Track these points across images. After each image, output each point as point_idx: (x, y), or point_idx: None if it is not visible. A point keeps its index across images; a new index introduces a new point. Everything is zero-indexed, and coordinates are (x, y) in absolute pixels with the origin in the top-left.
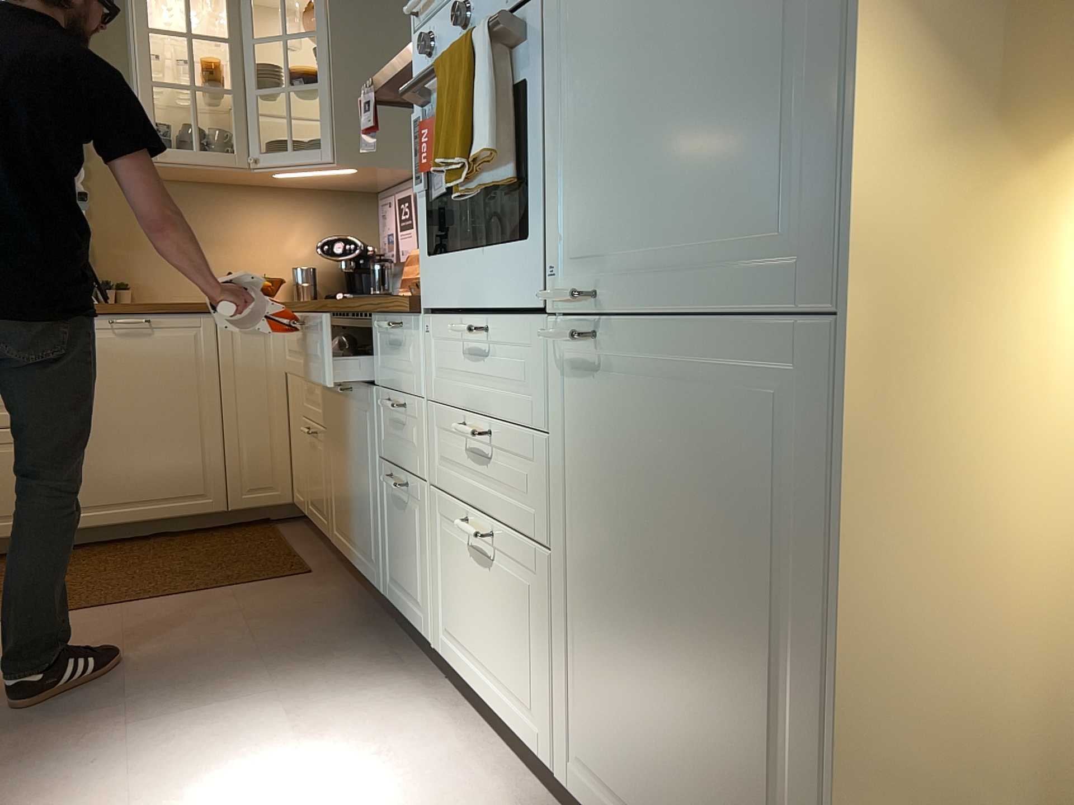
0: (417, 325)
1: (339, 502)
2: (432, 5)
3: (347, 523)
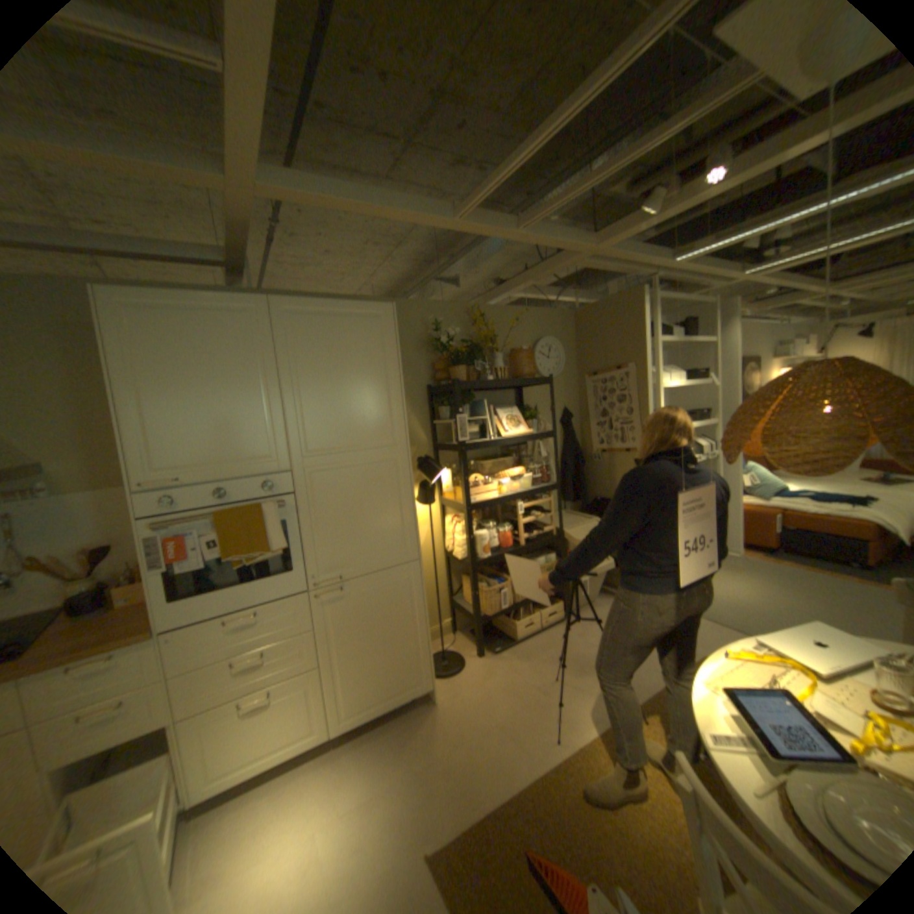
0: (142, 647)
1: None
2: (160, 484)
3: None
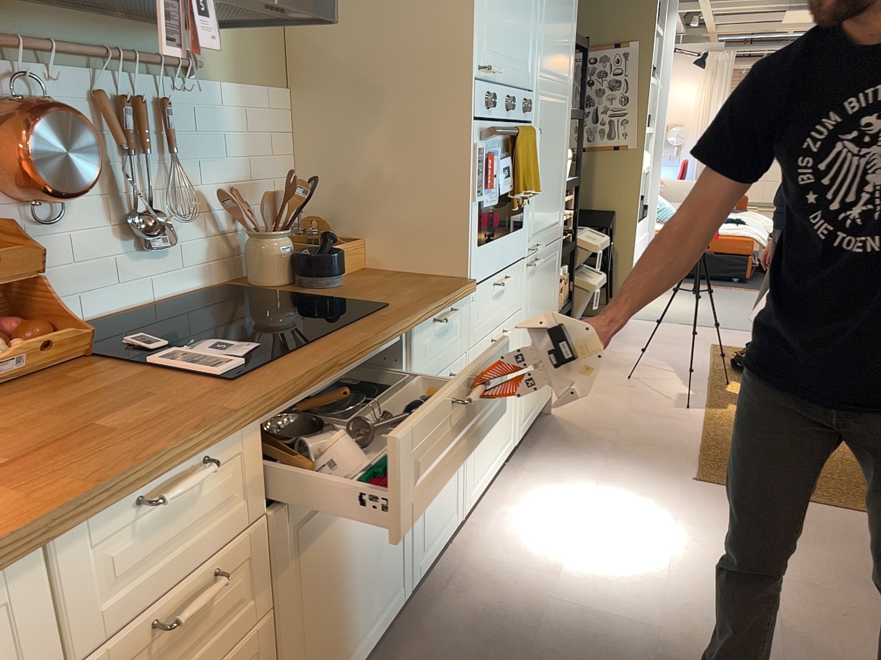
0: (464, 302)
1: (319, 653)
2: (488, 73)
3: (343, 642)
